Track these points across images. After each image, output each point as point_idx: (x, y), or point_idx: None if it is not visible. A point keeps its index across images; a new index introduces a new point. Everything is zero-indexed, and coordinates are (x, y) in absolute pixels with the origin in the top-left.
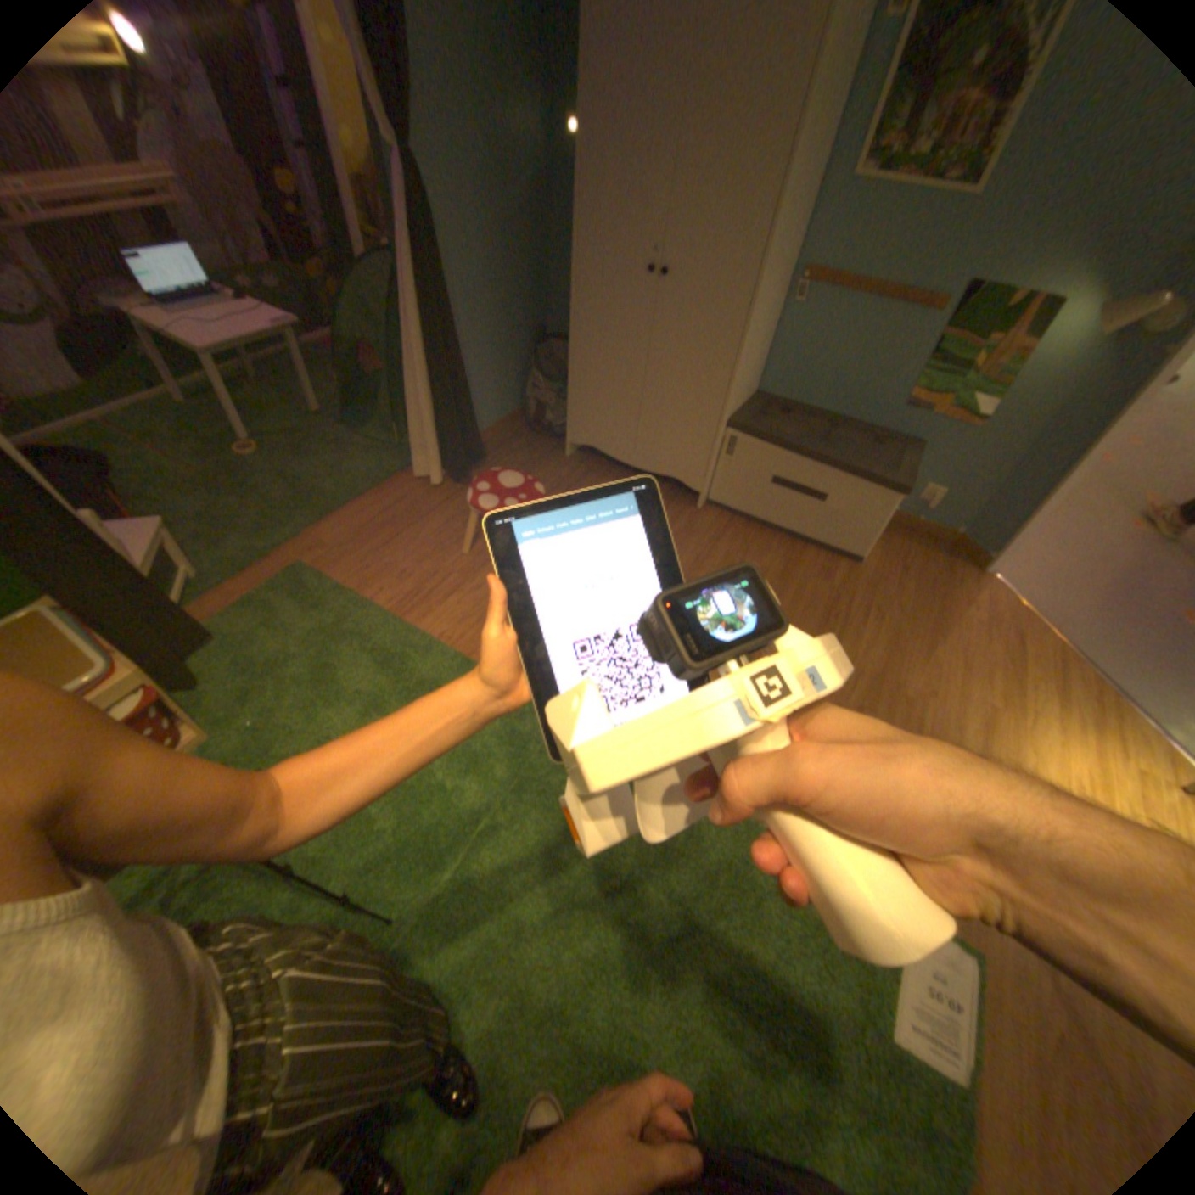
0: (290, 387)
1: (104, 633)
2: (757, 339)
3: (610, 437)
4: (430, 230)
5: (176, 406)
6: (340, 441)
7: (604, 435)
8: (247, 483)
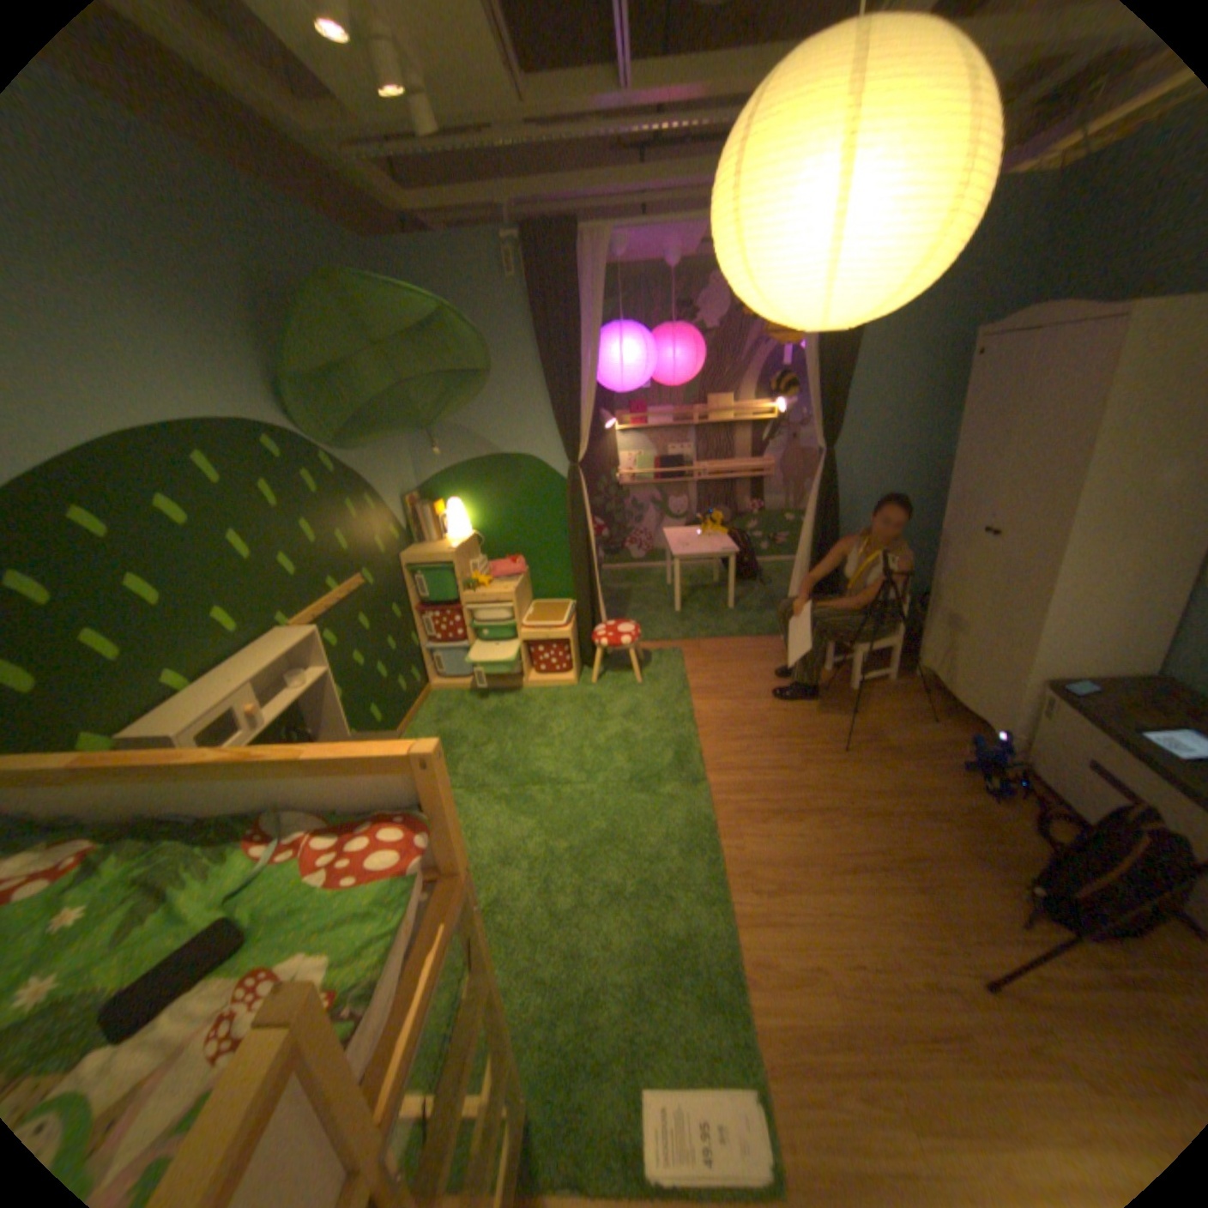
0: (774, 578)
1: (577, 620)
2: (1102, 610)
3: (946, 667)
4: (847, 494)
5: (712, 571)
6: (766, 610)
7: (942, 664)
8: (696, 609)
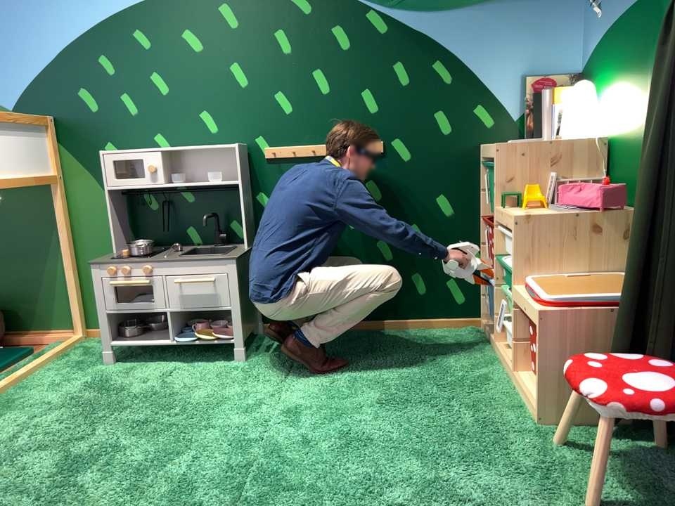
0: None
1: (619, 322)
2: None
3: None
4: None
5: None
6: None
7: None
8: None
